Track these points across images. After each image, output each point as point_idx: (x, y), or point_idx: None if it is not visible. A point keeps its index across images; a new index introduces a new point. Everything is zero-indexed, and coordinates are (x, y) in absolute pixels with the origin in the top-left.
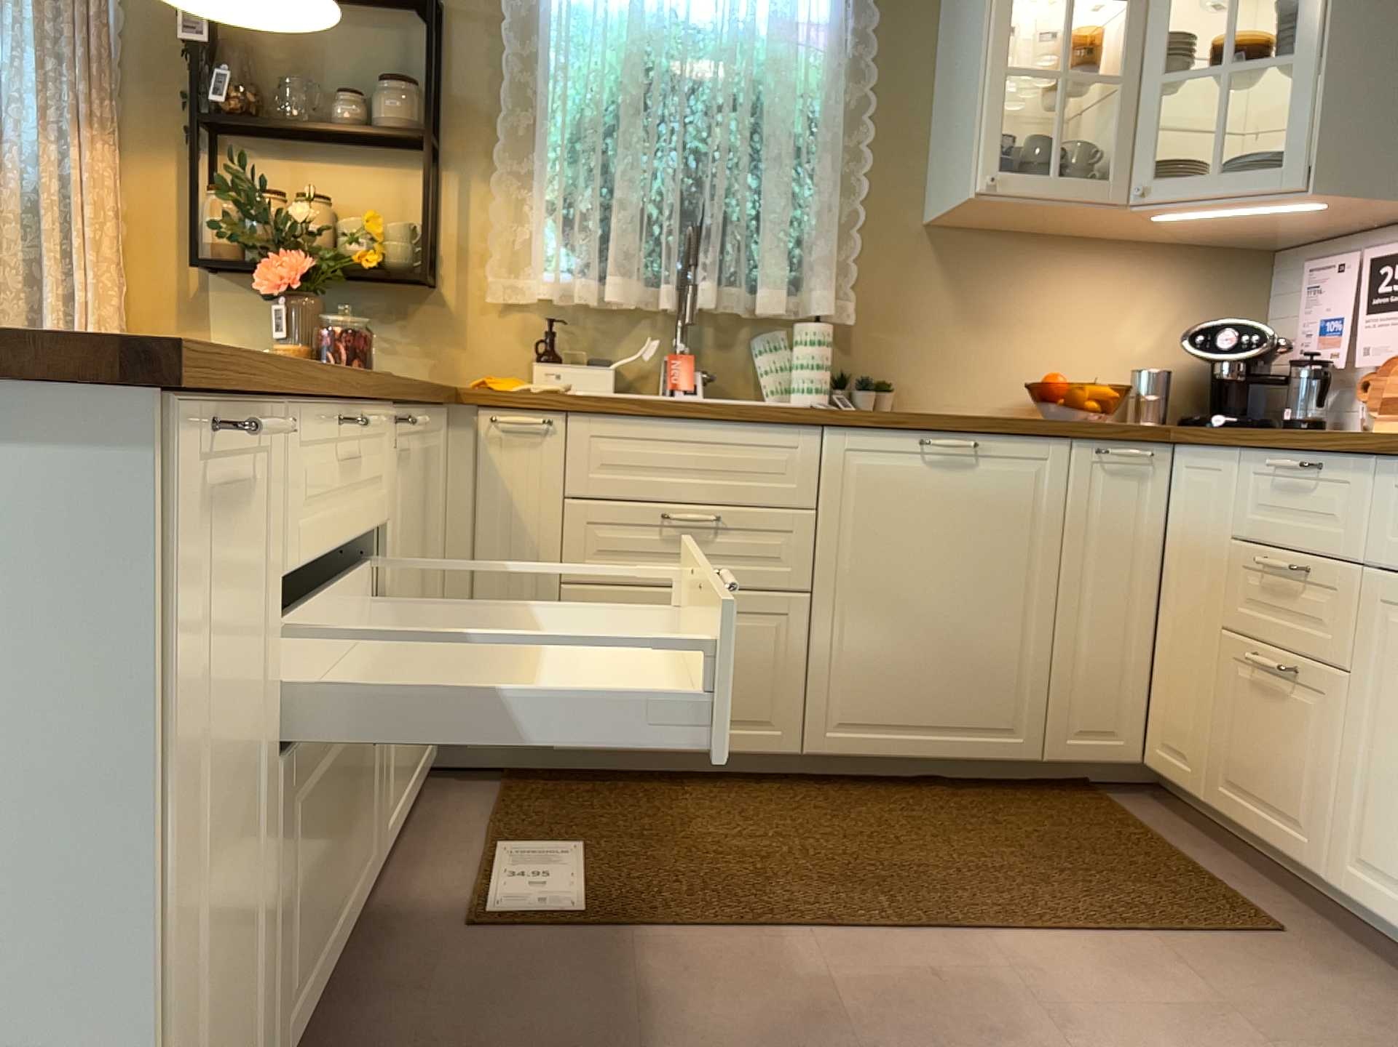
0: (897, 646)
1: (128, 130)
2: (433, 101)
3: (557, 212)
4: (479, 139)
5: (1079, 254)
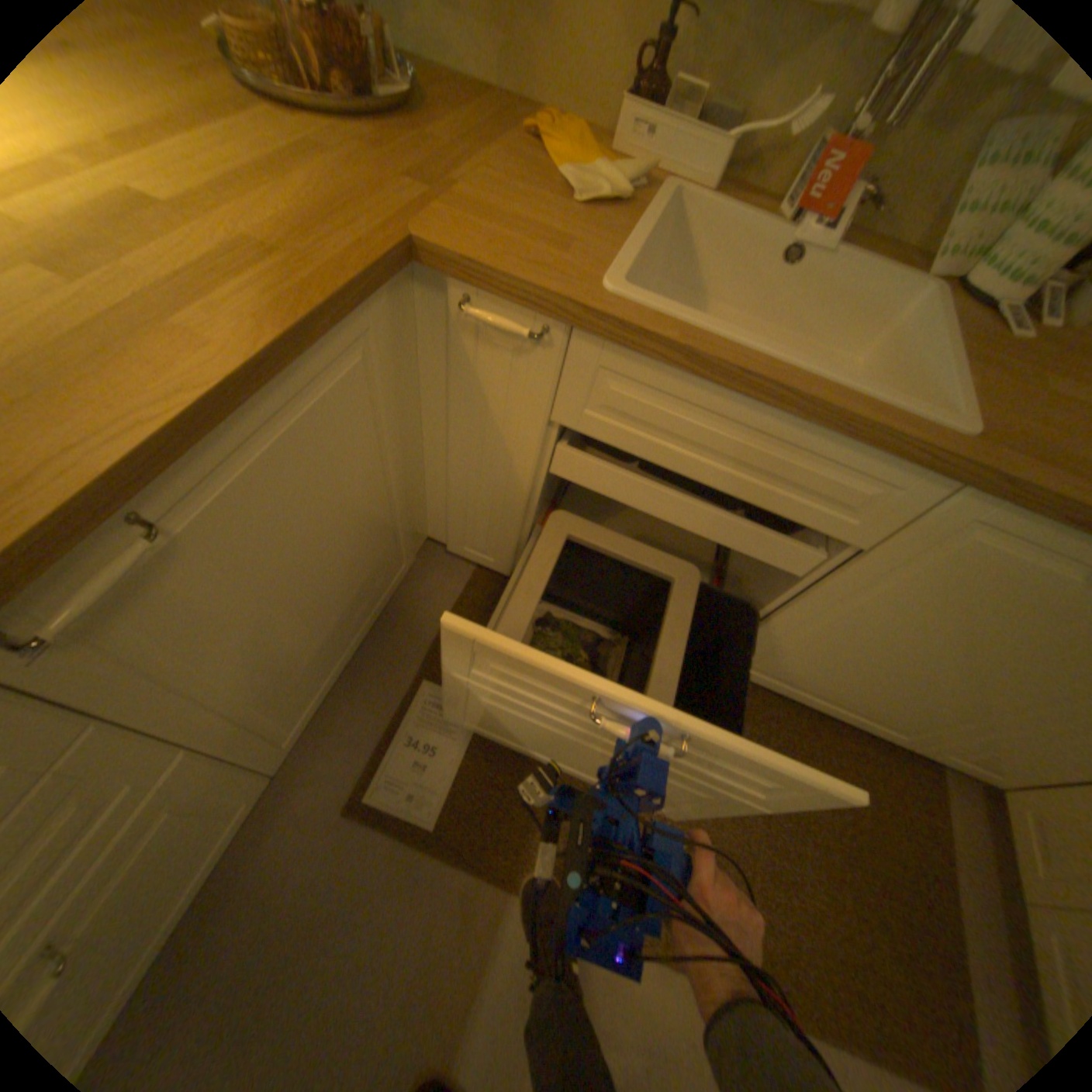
0: (851, 666)
1: None
2: None
3: None
4: None
5: None
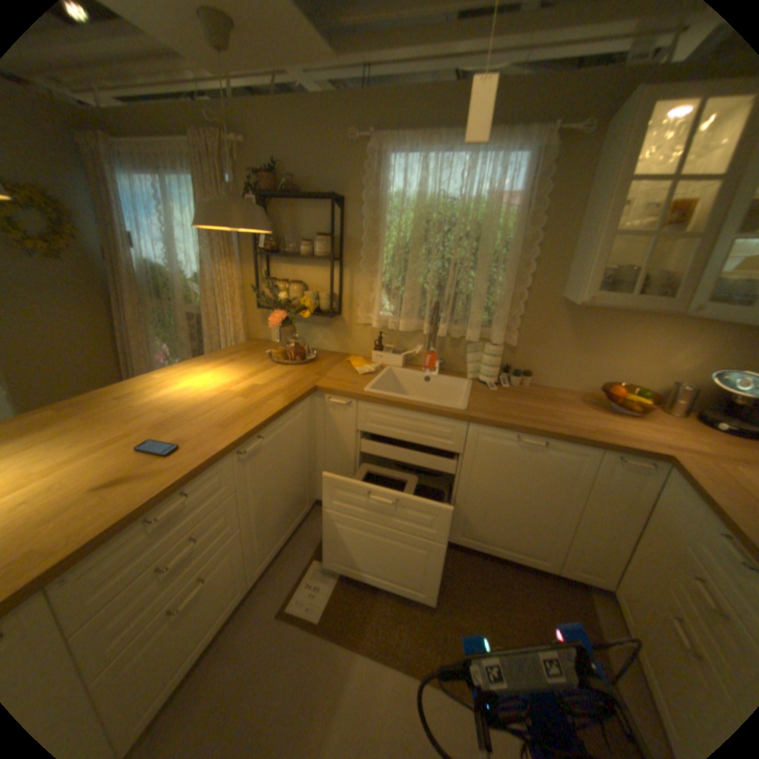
0: (494, 516)
1: (241, 254)
2: (333, 245)
3: (383, 291)
4: (357, 255)
5: (658, 316)
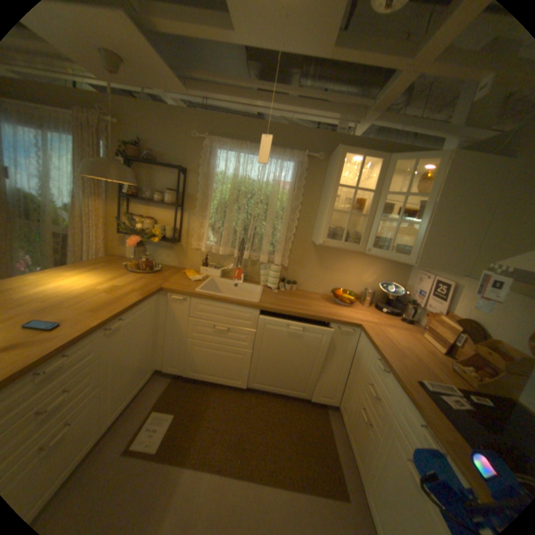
0: (274, 368)
1: (106, 194)
2: (177, 197)
3: (209, 229)
4: (193, 205)
5: (355, 254)
